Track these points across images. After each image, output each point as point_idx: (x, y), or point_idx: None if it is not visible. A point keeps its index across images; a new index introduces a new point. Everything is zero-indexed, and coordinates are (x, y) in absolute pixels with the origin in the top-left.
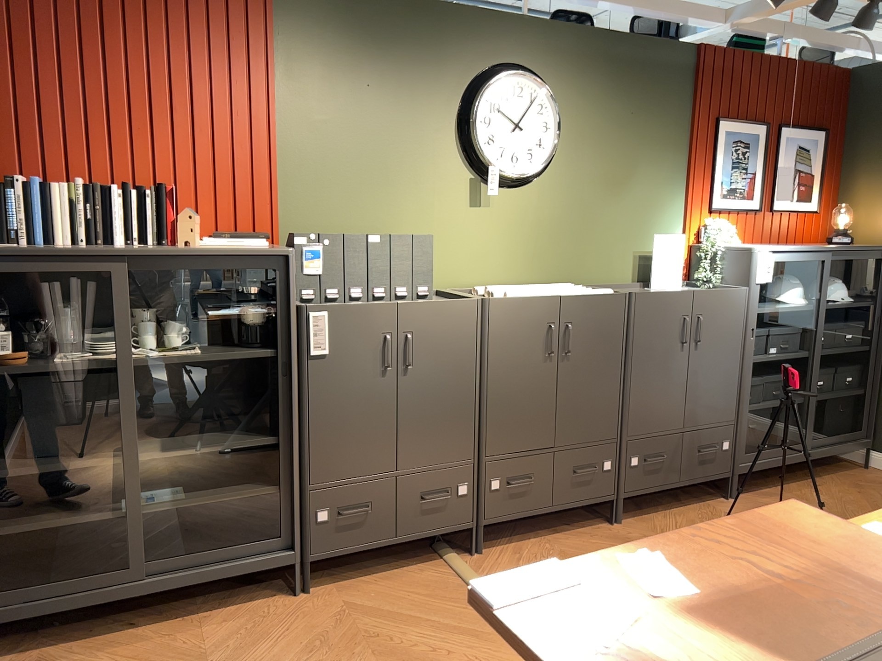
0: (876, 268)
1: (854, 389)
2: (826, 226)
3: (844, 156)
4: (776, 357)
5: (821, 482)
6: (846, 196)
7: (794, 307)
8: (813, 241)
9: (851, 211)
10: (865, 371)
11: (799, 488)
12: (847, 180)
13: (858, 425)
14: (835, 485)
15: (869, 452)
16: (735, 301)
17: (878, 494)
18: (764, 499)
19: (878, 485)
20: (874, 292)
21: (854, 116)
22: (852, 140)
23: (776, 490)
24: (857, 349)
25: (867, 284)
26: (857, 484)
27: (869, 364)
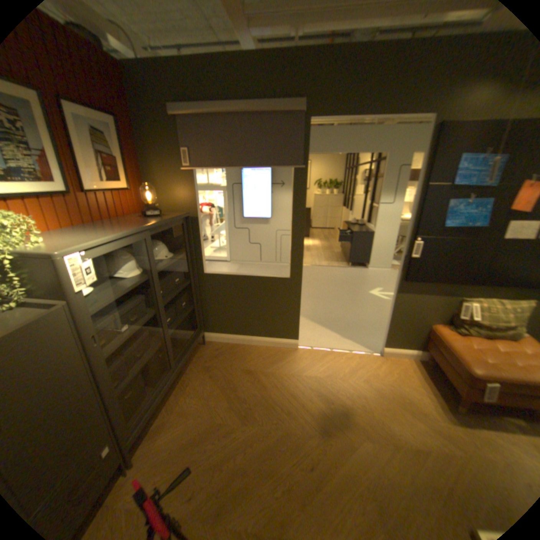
0: (180, 228)
1: (187, 308)
2: (138, 198)
3: (135, 141)
4: (128, 334)
5: (186, 381)
6: (145, 174)
7: (131, 285)
8: (132, 211)
9: (153, 186)
10: (190, 292)
11: (175, 401)
12: (143, 161)
13: (193, 323)
14: (195, 378)
15: (202, 333)
16: (48, 329)
17: (218, 371)
18: (155, 442)
19: (215, 361)
20: (182, 244)
21: (133, 105)
22: (137, 127)
23: (161, 418)
24: (183, 285)
25: (177, 238)
26: (205, 366)
27: (191, 290)
